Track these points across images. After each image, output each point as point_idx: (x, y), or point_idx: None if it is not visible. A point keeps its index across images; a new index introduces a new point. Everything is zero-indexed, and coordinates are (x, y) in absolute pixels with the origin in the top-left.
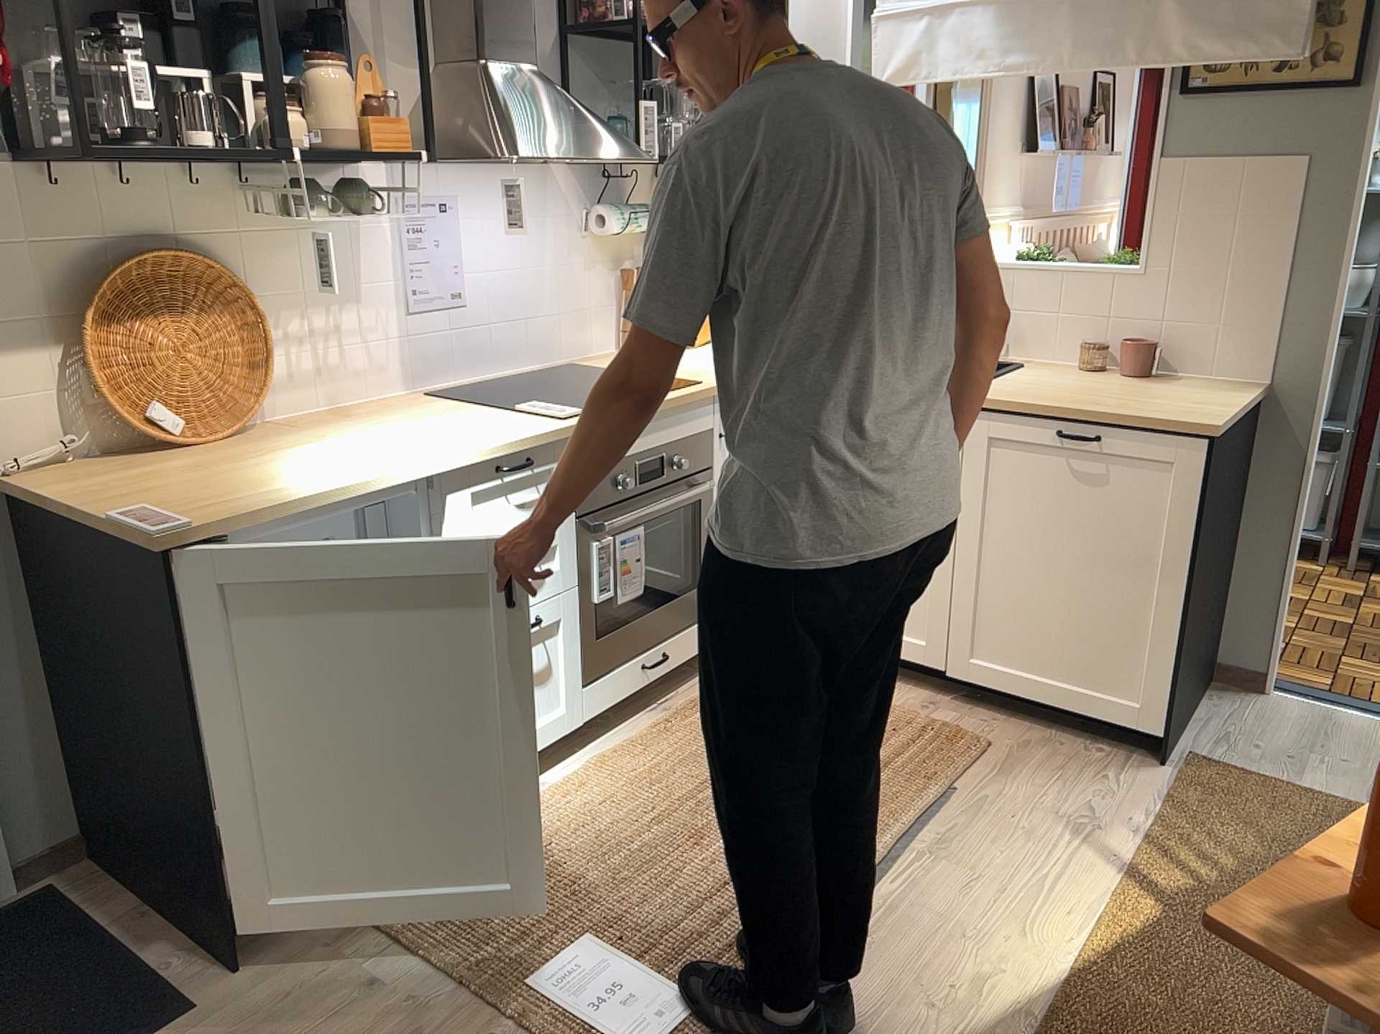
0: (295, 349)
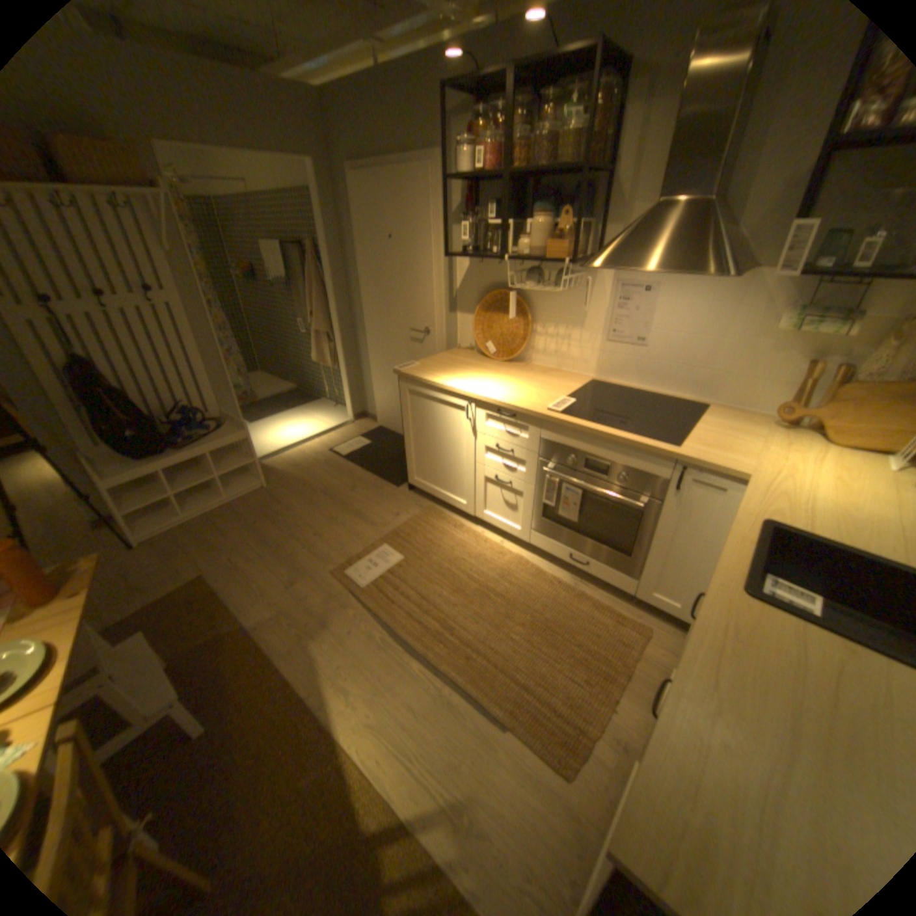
0: (548, 338)
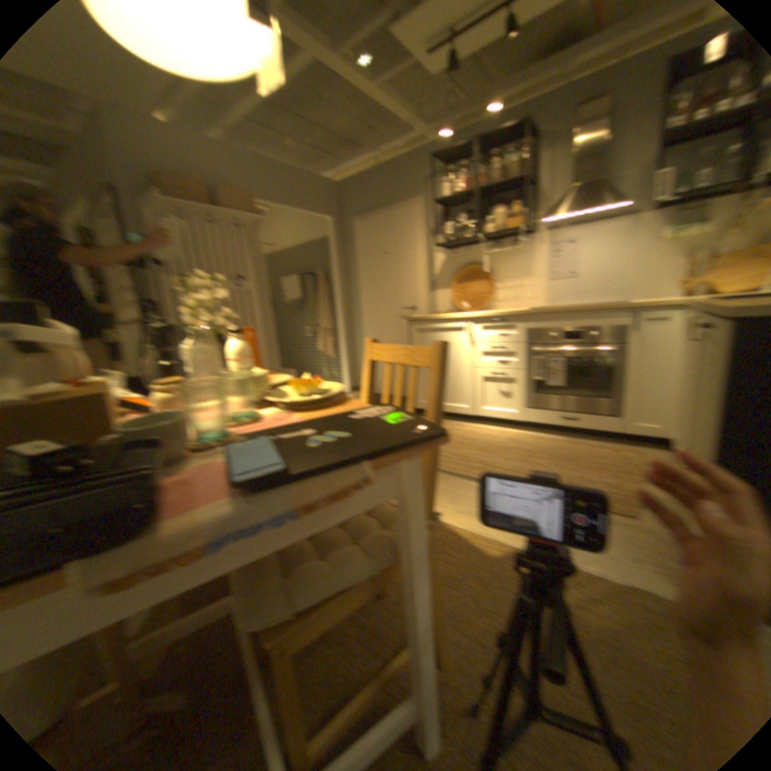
0: (504, 290)
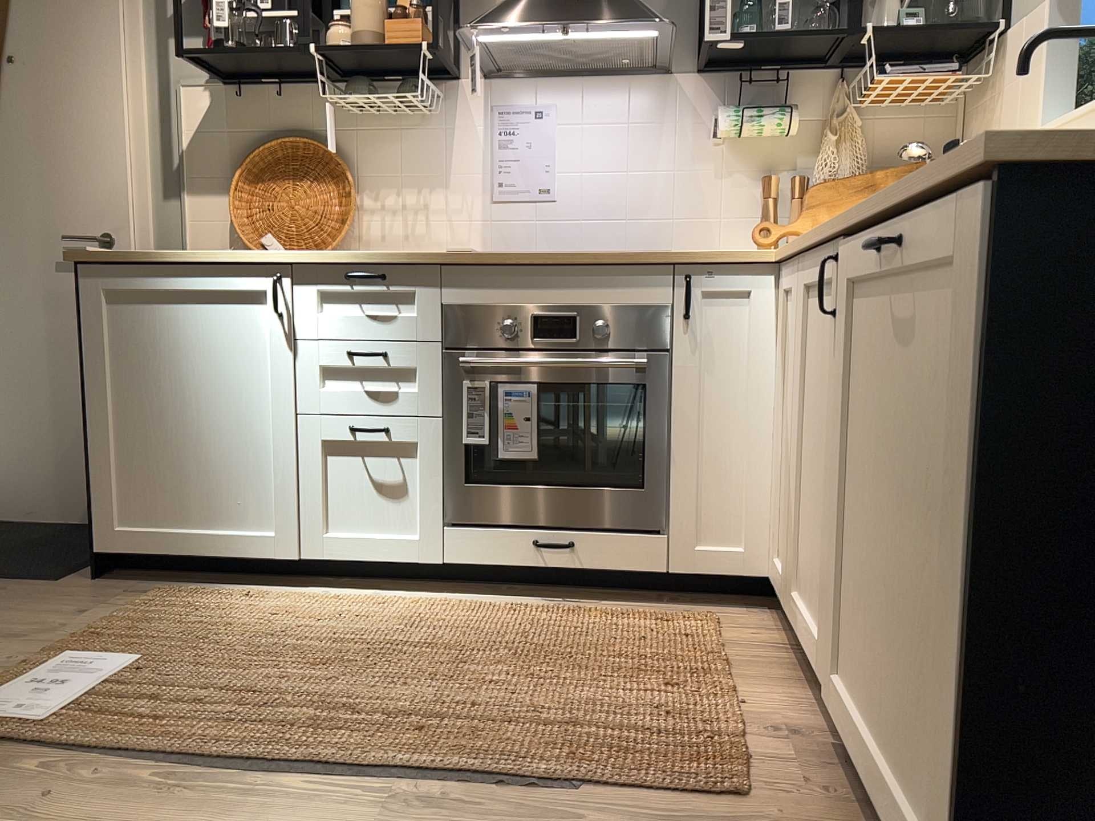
0: (386, 216)
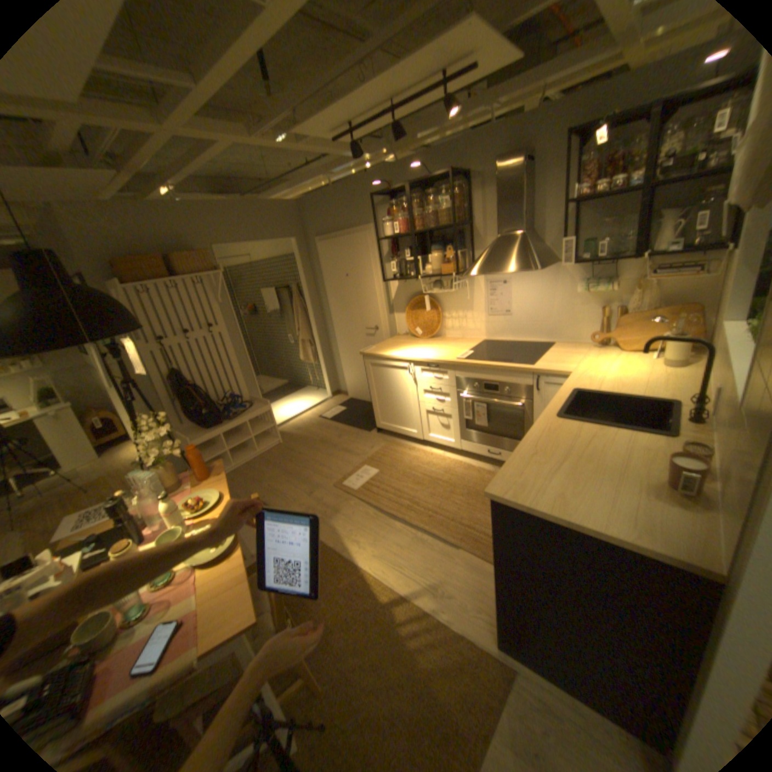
0: (453, 320)
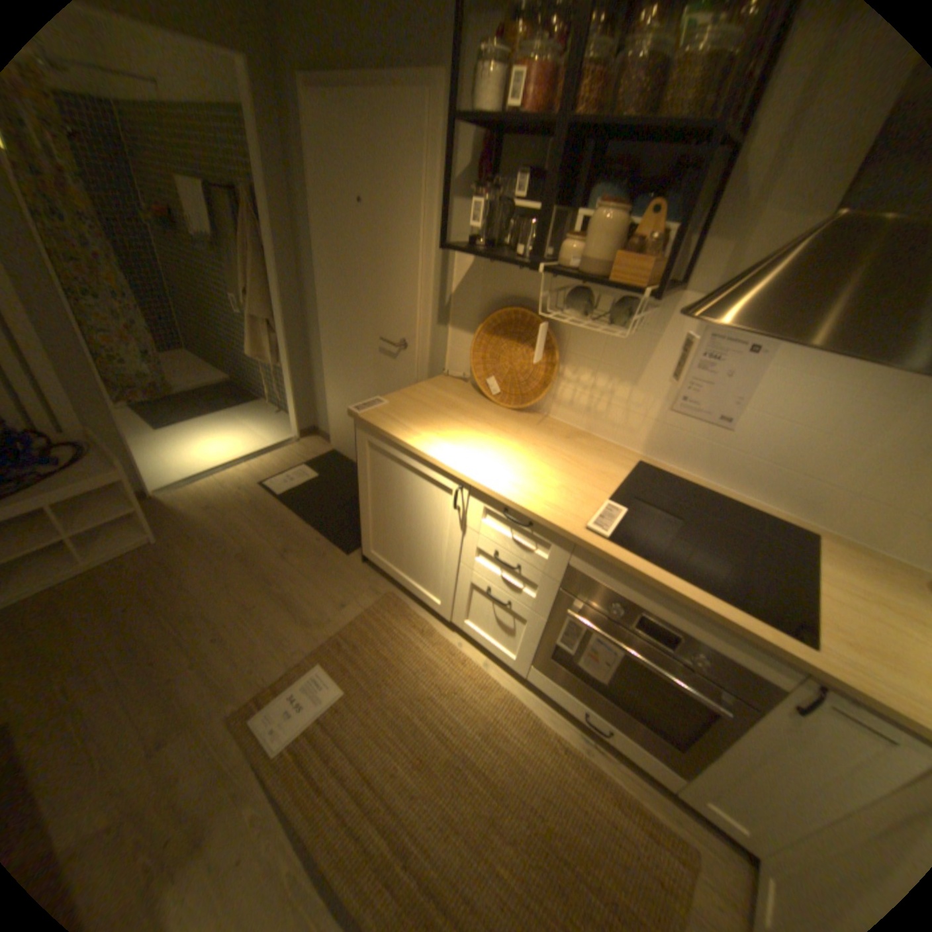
0: (580, 388)
